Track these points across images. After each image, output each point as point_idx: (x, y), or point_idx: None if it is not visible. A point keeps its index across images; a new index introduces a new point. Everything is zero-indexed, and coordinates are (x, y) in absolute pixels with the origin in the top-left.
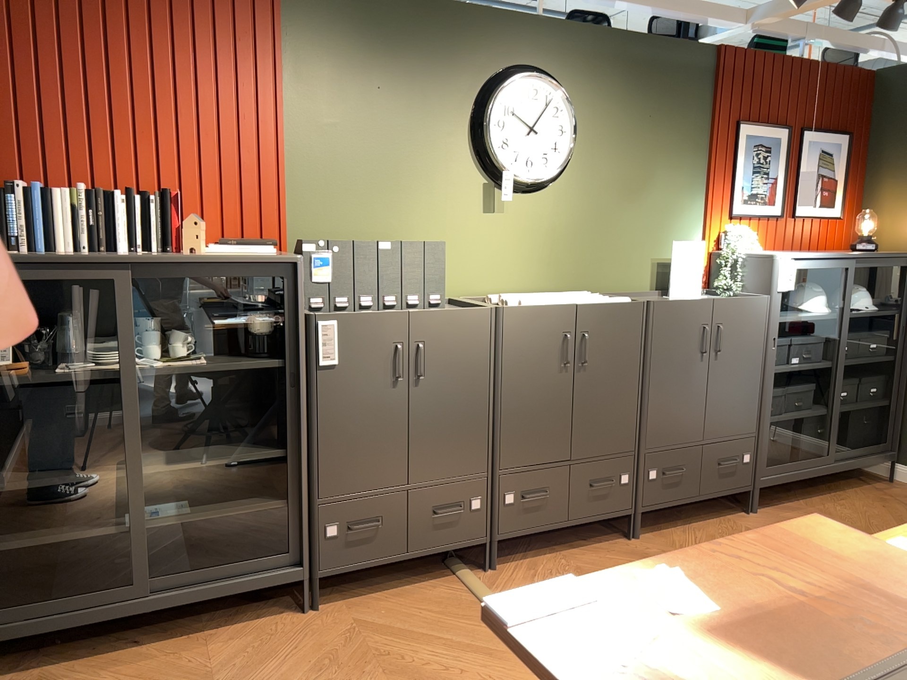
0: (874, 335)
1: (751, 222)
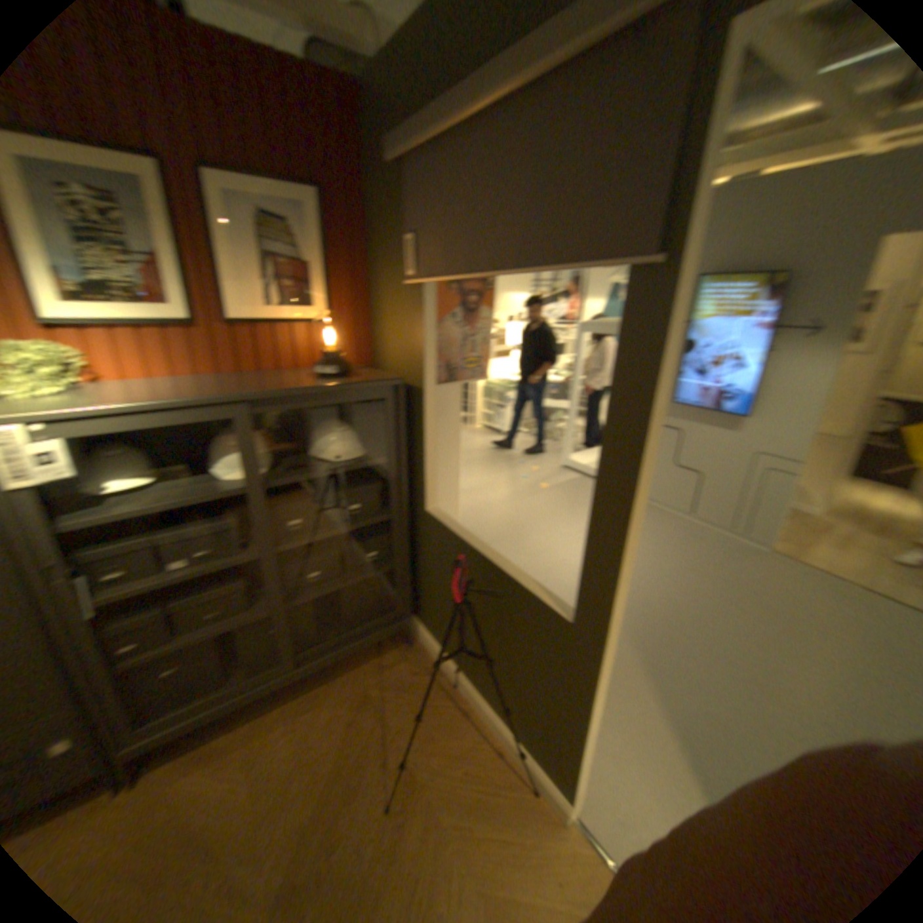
0: (352, 494)
1: (110, 334)
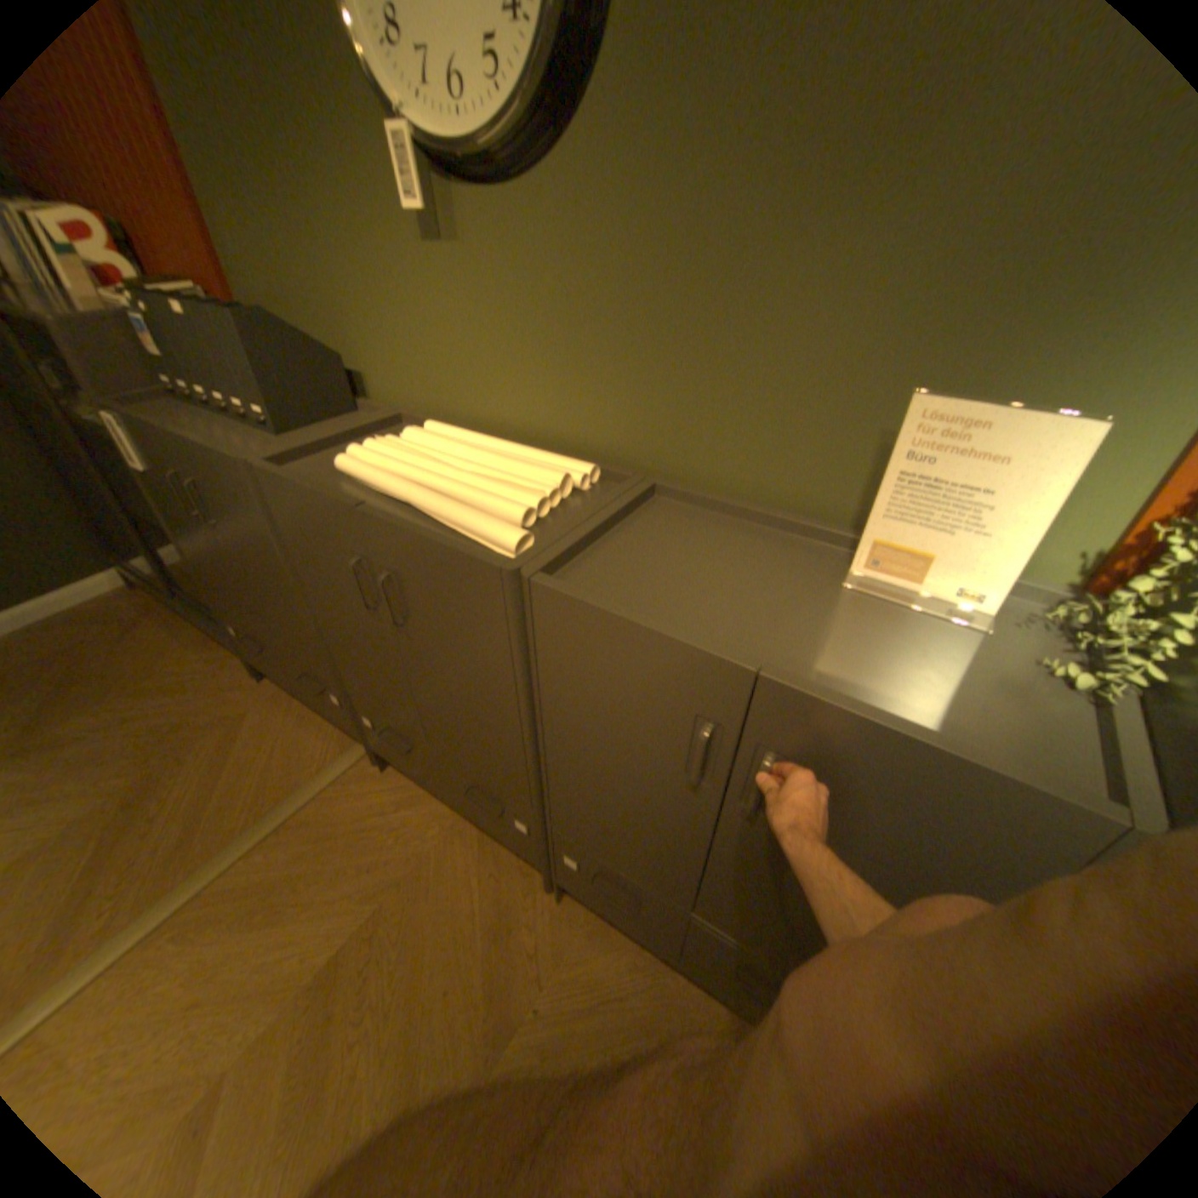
0: None
1: None
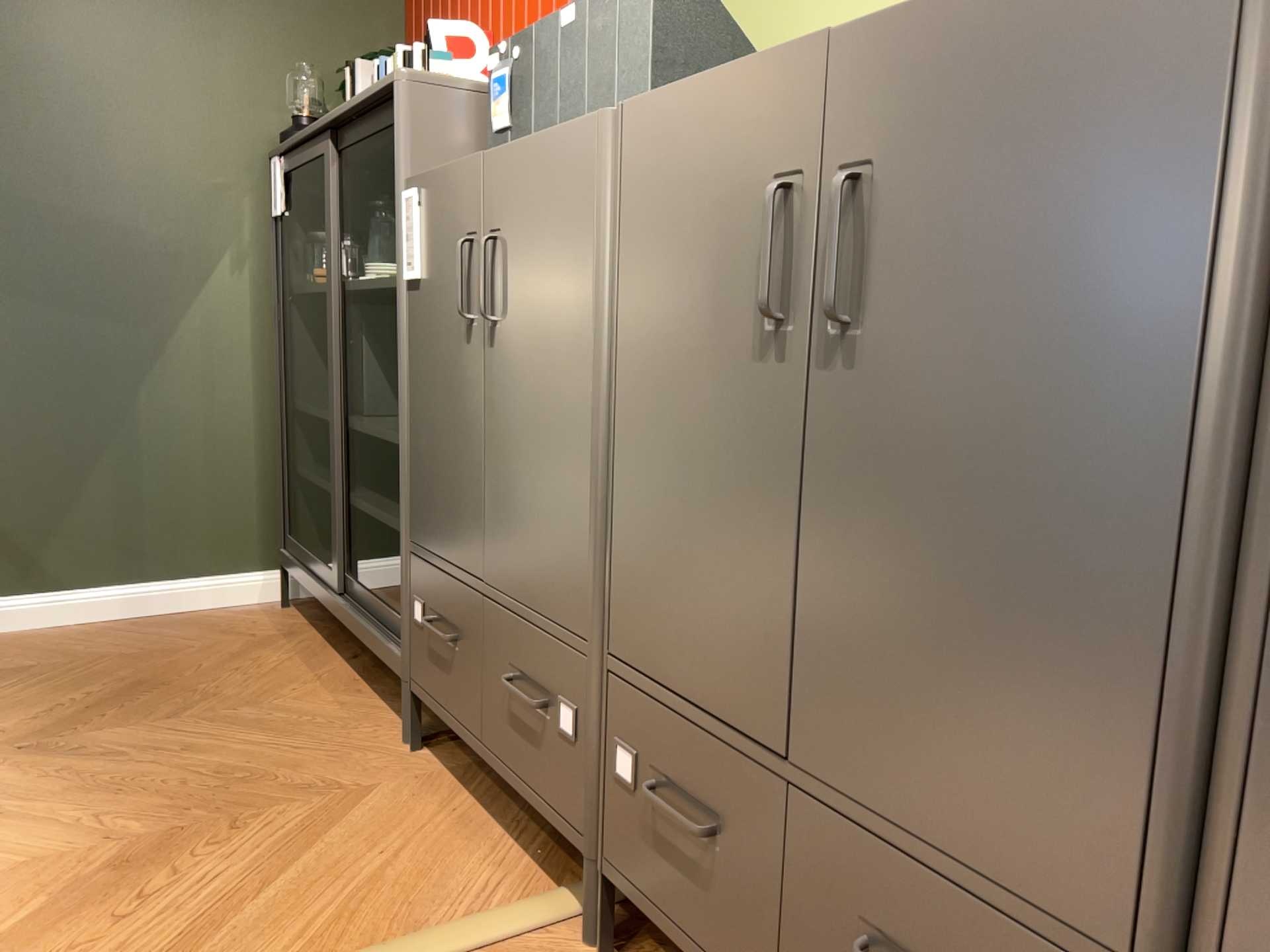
0: None
1: None
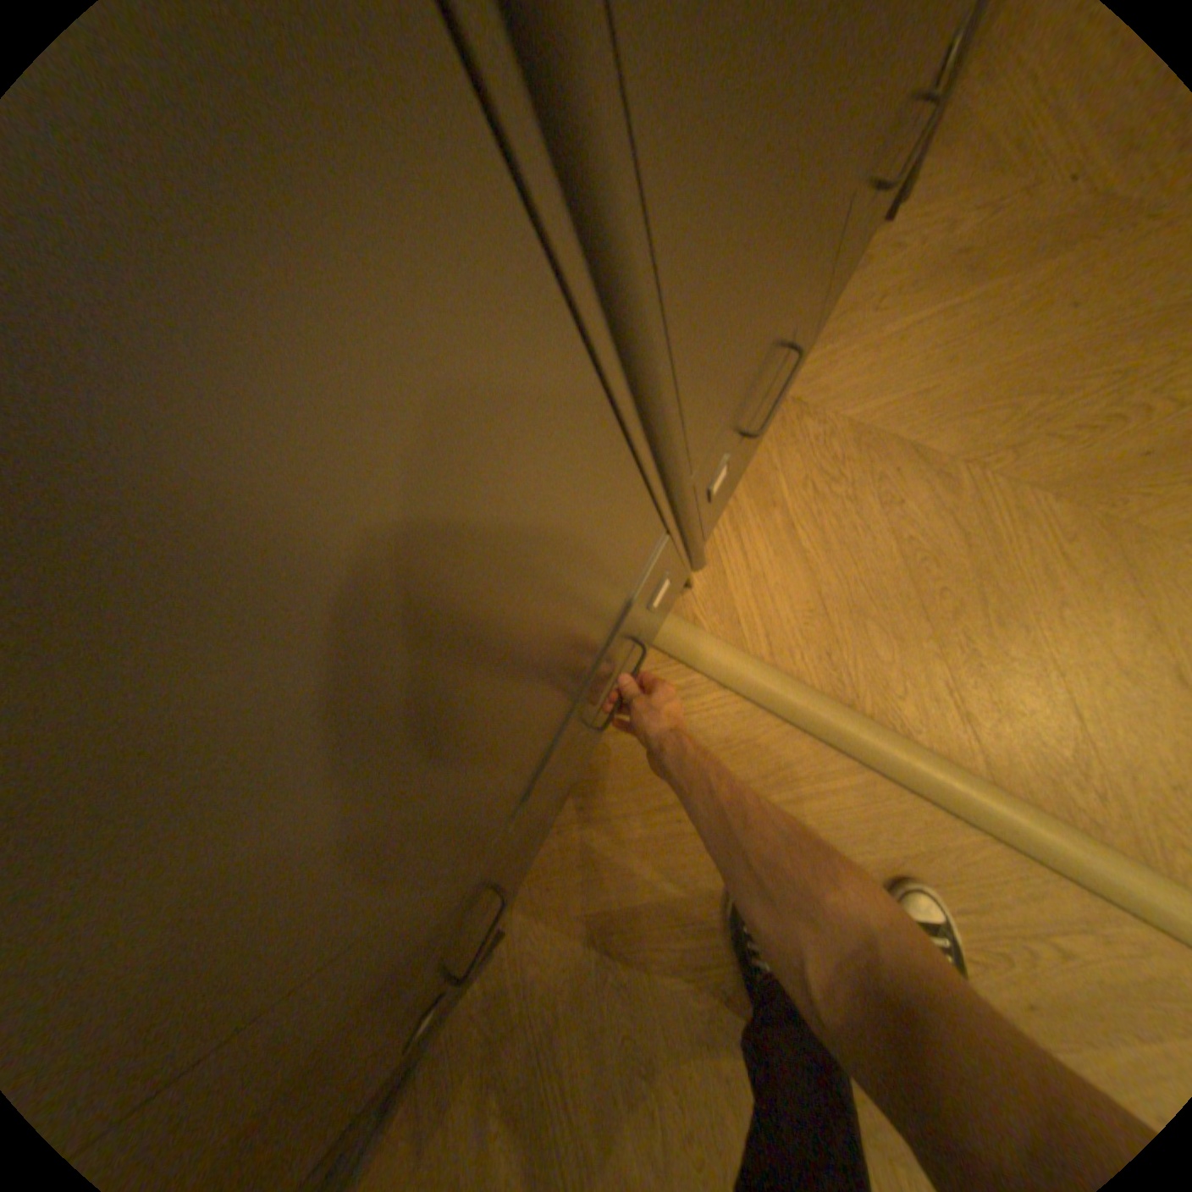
0: None
1: None
